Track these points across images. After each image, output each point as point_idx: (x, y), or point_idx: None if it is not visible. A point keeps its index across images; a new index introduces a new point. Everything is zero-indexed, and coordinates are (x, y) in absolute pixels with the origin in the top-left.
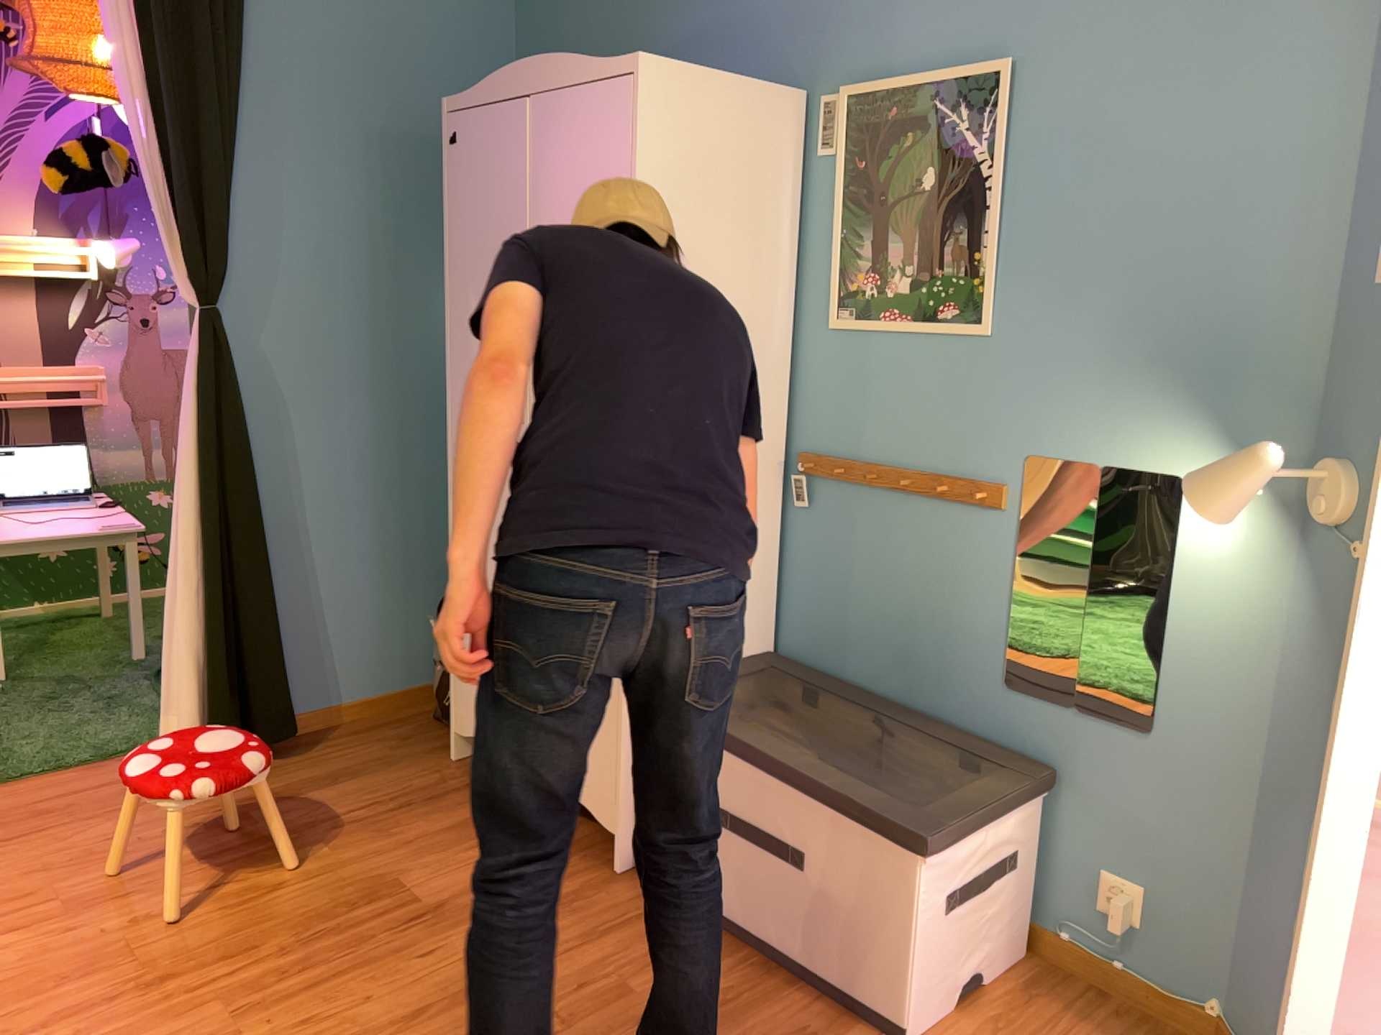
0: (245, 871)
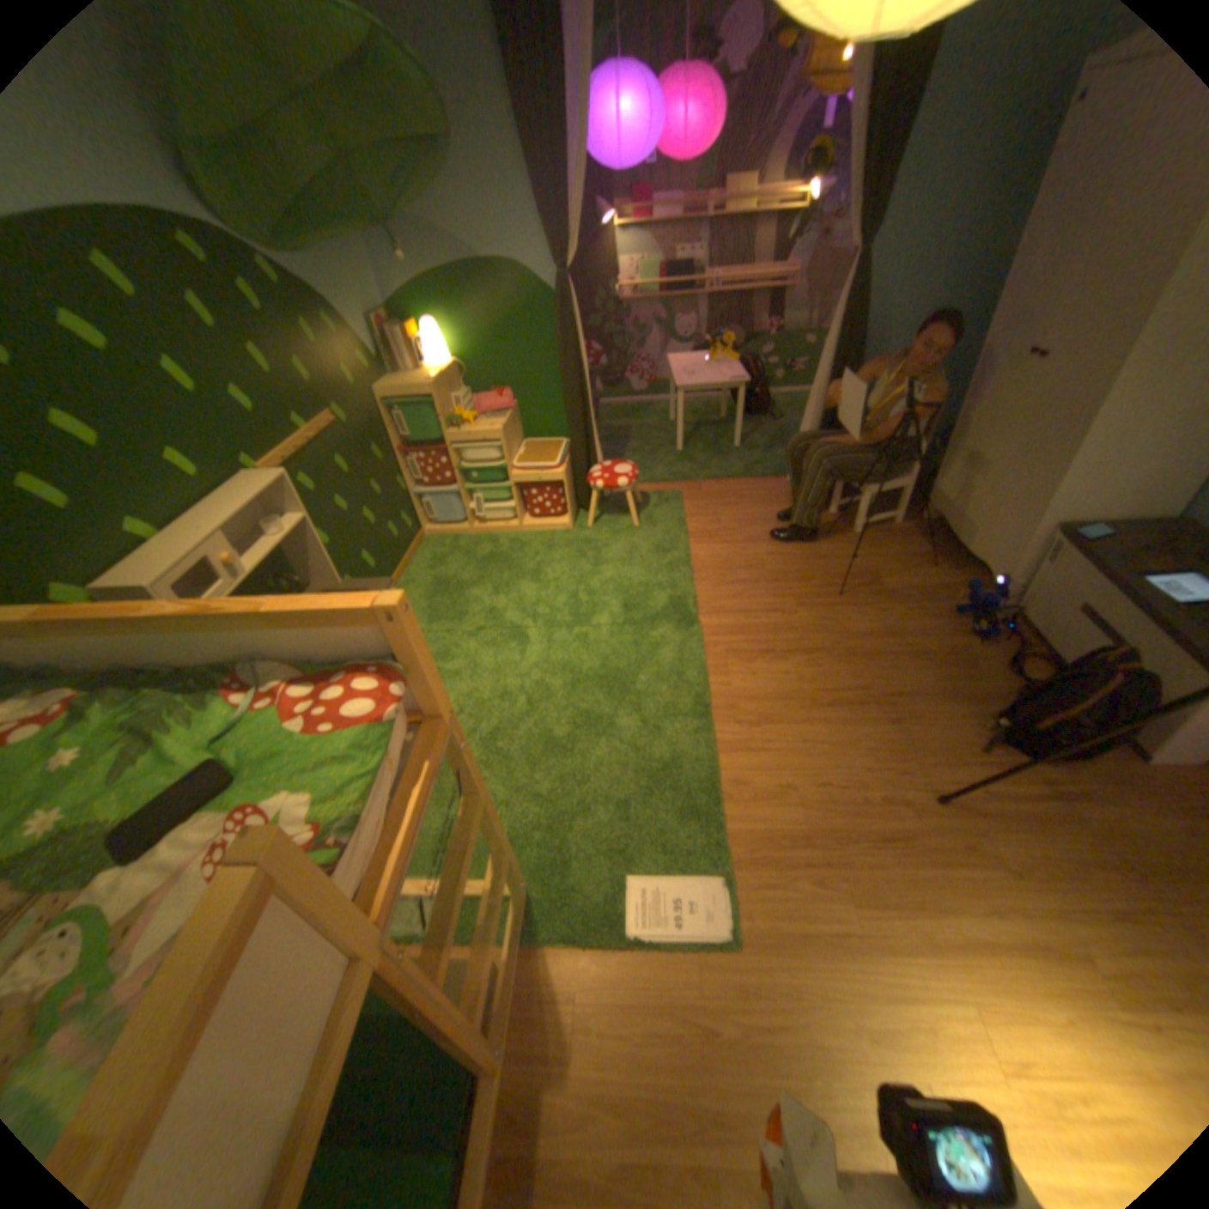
0: (812, 547)
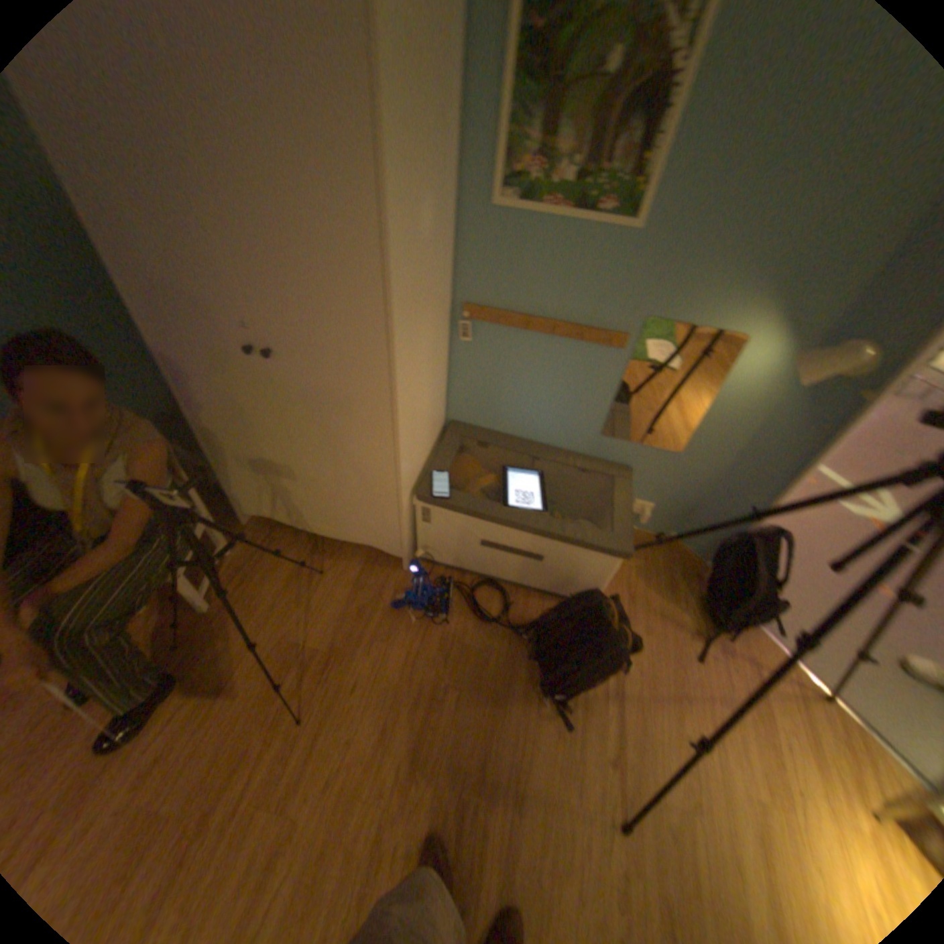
0: (180, 693)
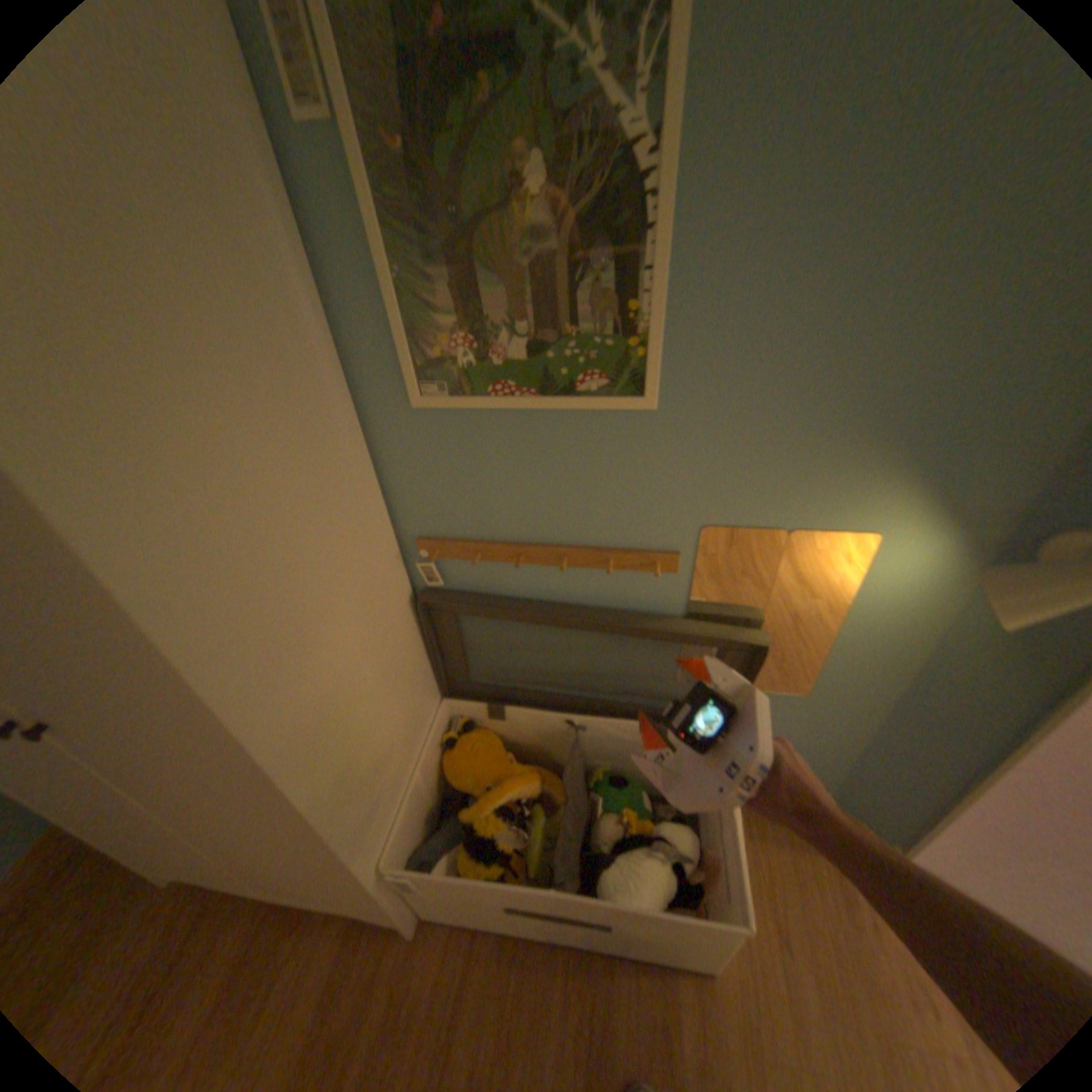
0: None
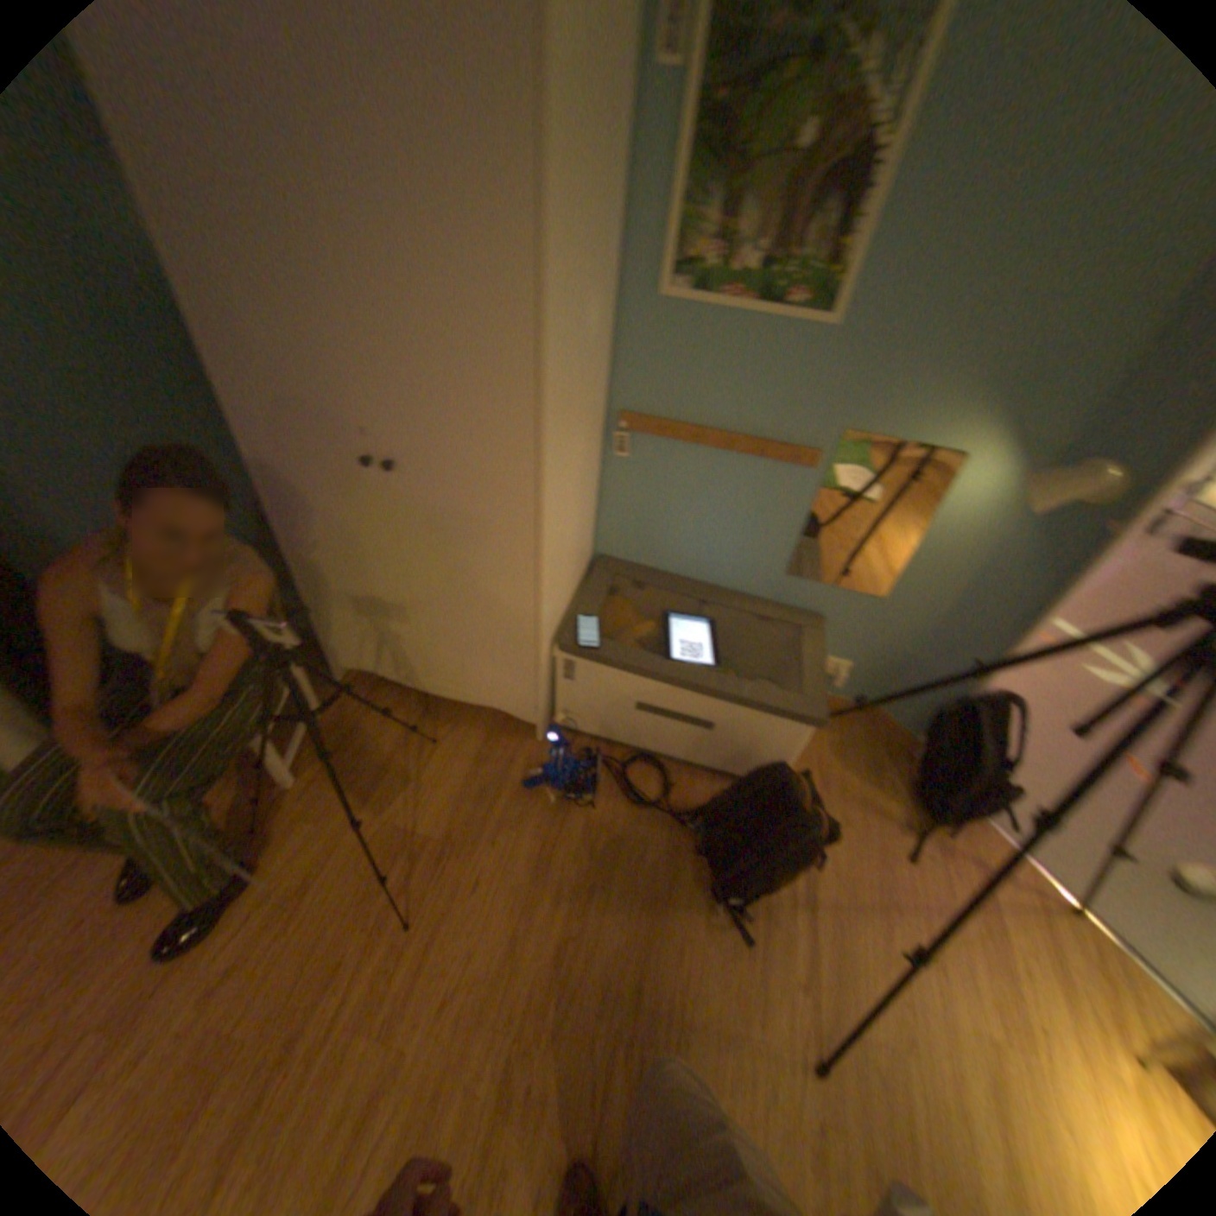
0: (258, 887)
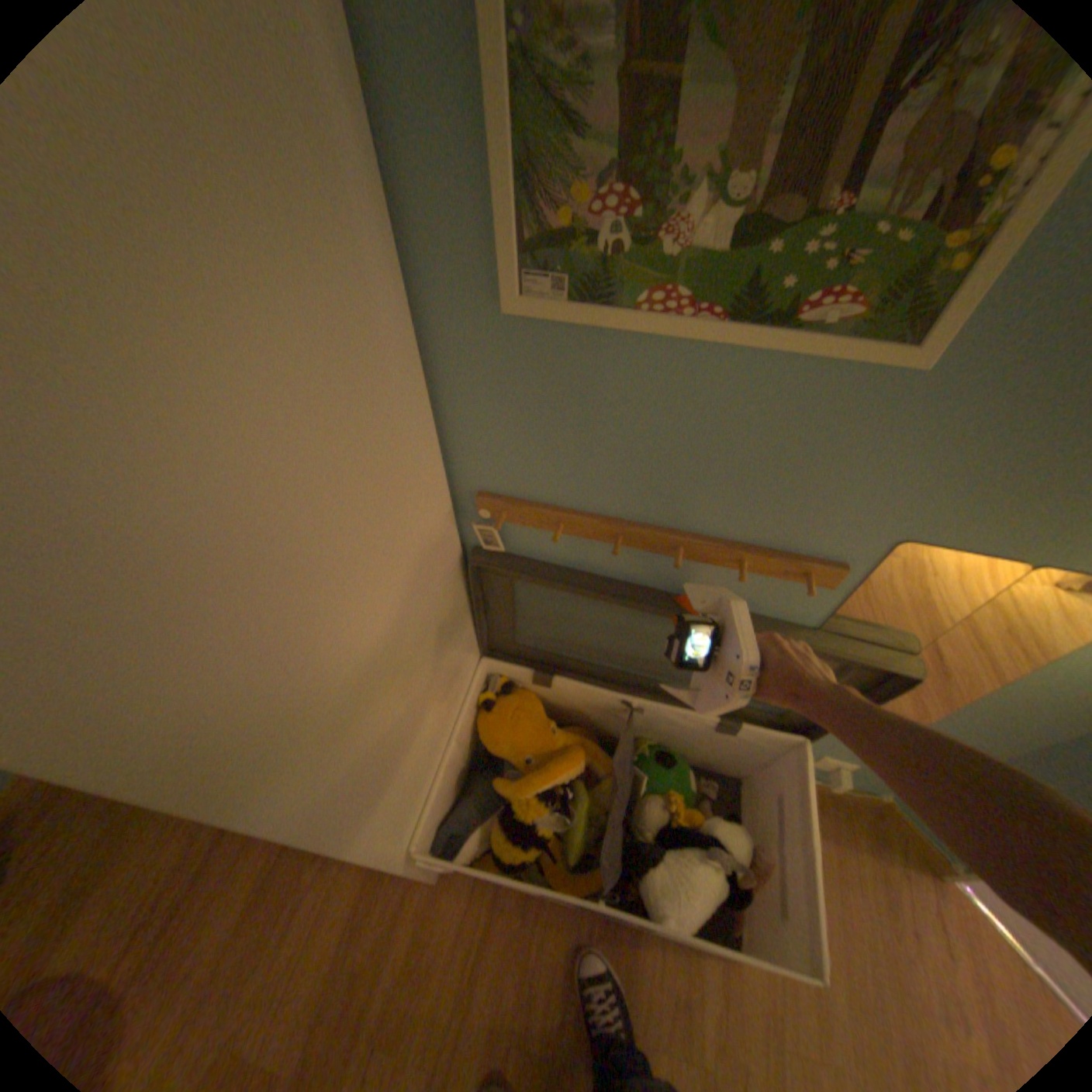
0: None
